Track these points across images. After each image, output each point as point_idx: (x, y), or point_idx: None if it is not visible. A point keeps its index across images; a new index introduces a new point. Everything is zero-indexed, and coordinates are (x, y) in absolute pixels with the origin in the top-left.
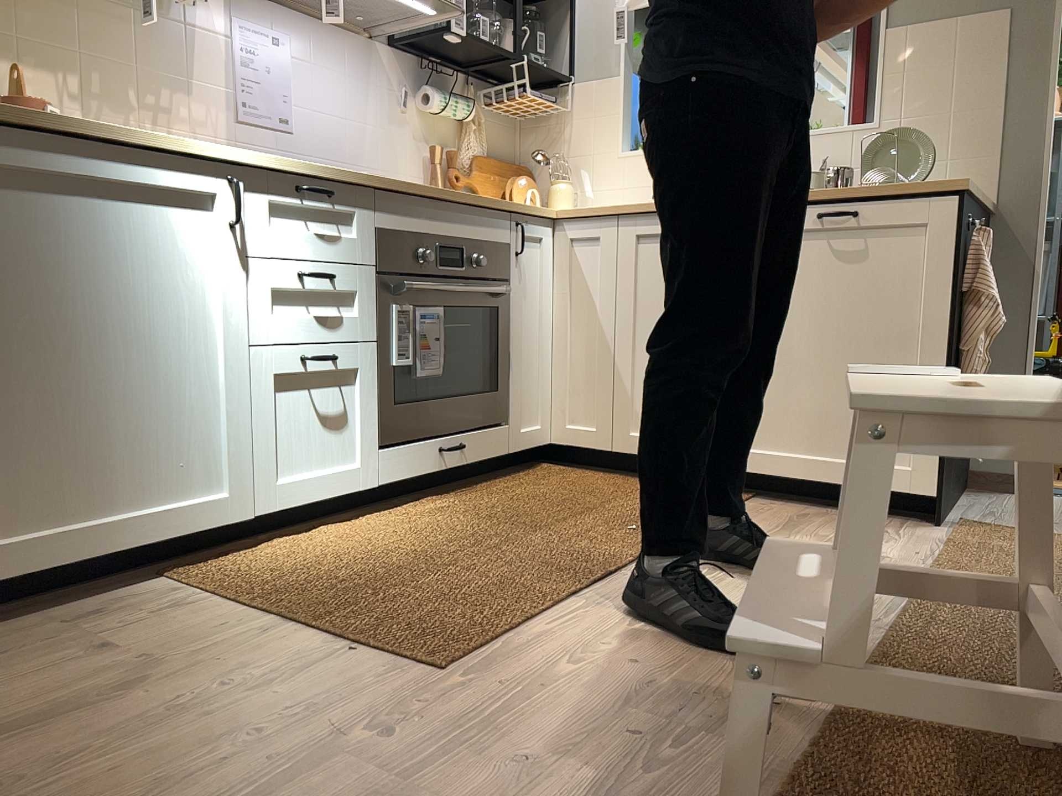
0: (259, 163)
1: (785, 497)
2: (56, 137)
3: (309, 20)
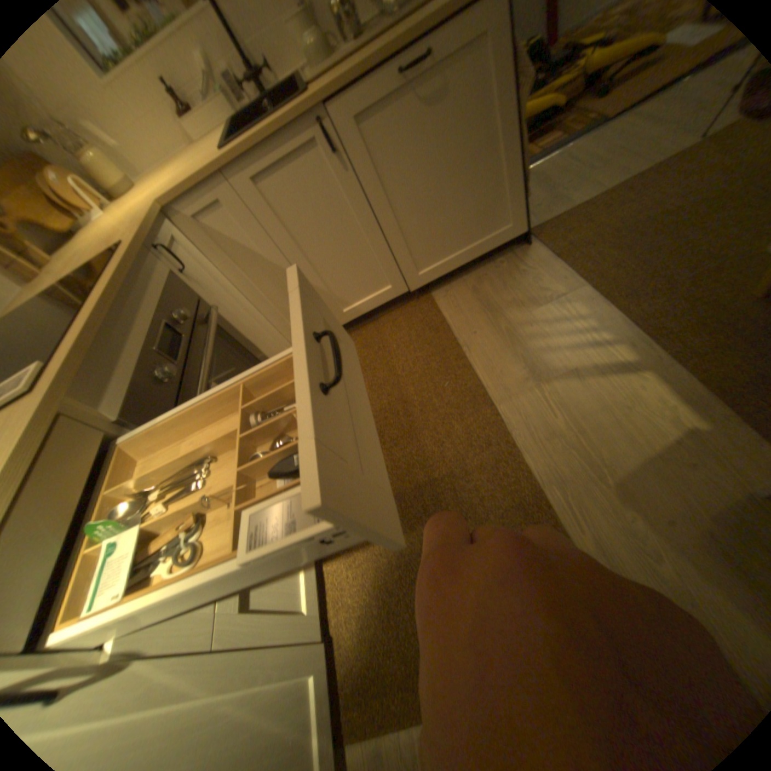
0: None
1: (442, 281)
2: None
3: None
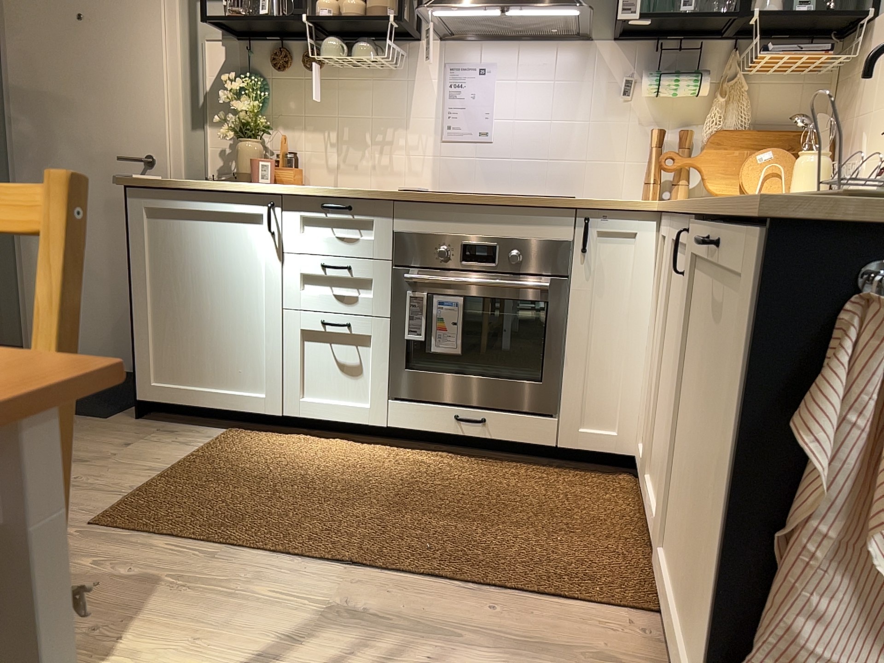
0: (288, 192)
1: None
2: (176, 190)
3: (525, 40)
